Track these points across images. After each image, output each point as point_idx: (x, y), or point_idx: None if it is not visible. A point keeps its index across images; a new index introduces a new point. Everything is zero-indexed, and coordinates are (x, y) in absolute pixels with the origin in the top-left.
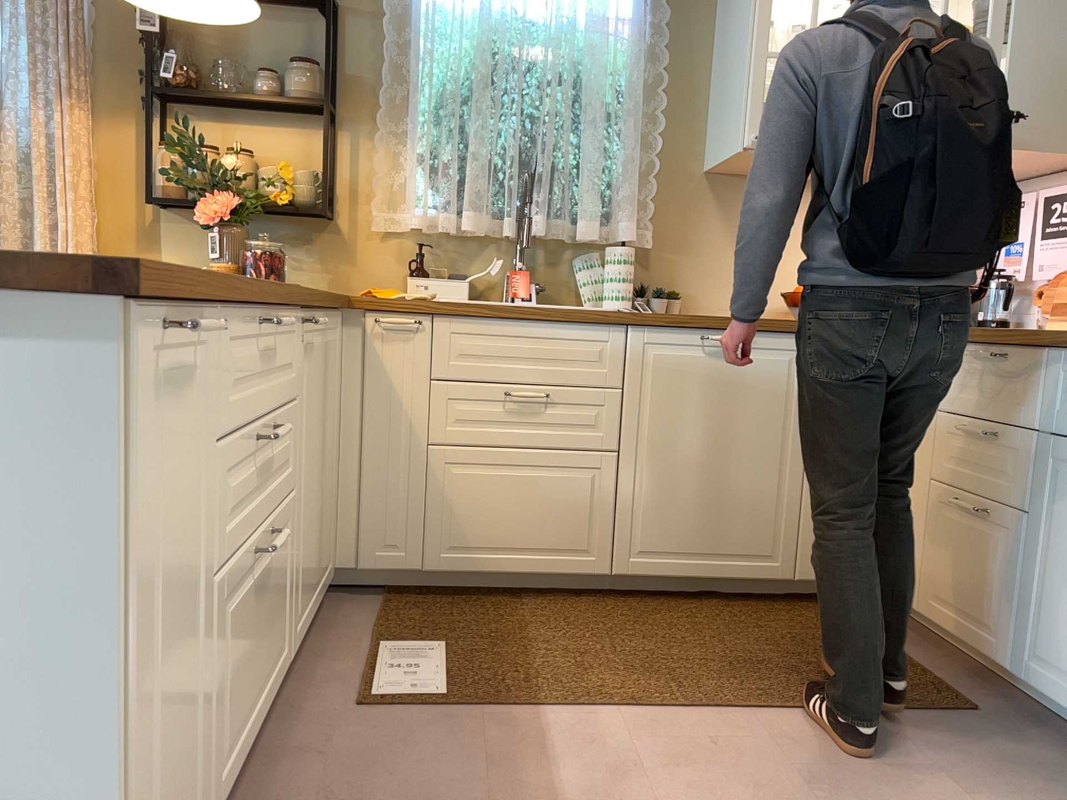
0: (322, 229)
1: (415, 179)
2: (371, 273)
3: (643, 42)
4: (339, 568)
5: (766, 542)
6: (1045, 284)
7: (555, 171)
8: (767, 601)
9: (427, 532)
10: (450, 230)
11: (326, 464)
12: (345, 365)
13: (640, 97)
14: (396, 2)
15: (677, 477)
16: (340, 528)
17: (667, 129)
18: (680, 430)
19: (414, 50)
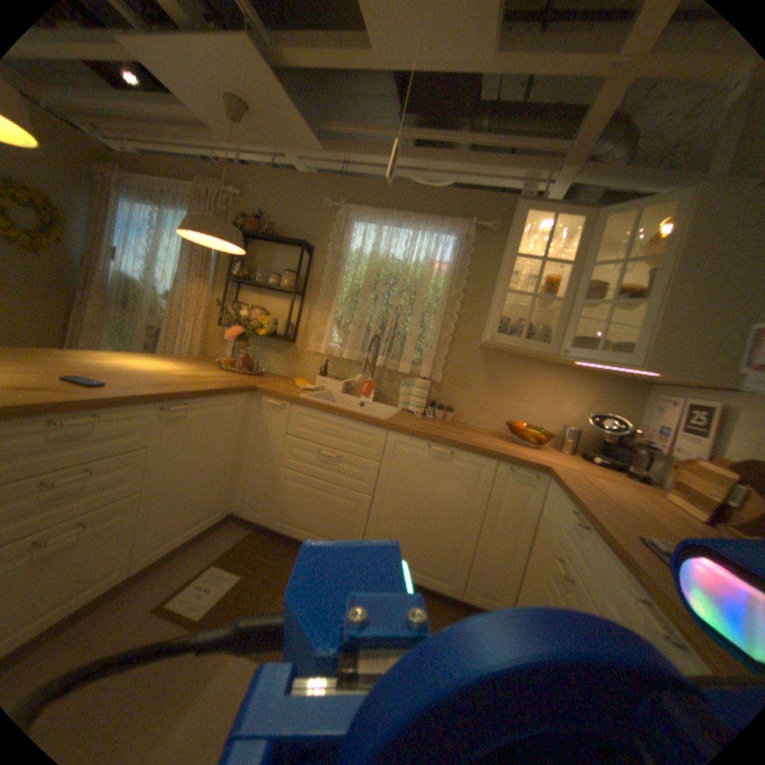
0: (288, 347)
1: (329, 330)
2: (305, 370)
3: (455, 276)
4: (233, 513)
5: (447, 573)
6: (682, 461)
7: (393, 337)
8: (445, 605)
9: (272, 509)
10: (339, 357)
11: (214, 468)
12: (251, 418)
13: (448, 304)
14: (336, 247)
15: (400, 519)
16: (237, 494)
17: (461, 322)
18: (407, 494)
19: (341, 270)
